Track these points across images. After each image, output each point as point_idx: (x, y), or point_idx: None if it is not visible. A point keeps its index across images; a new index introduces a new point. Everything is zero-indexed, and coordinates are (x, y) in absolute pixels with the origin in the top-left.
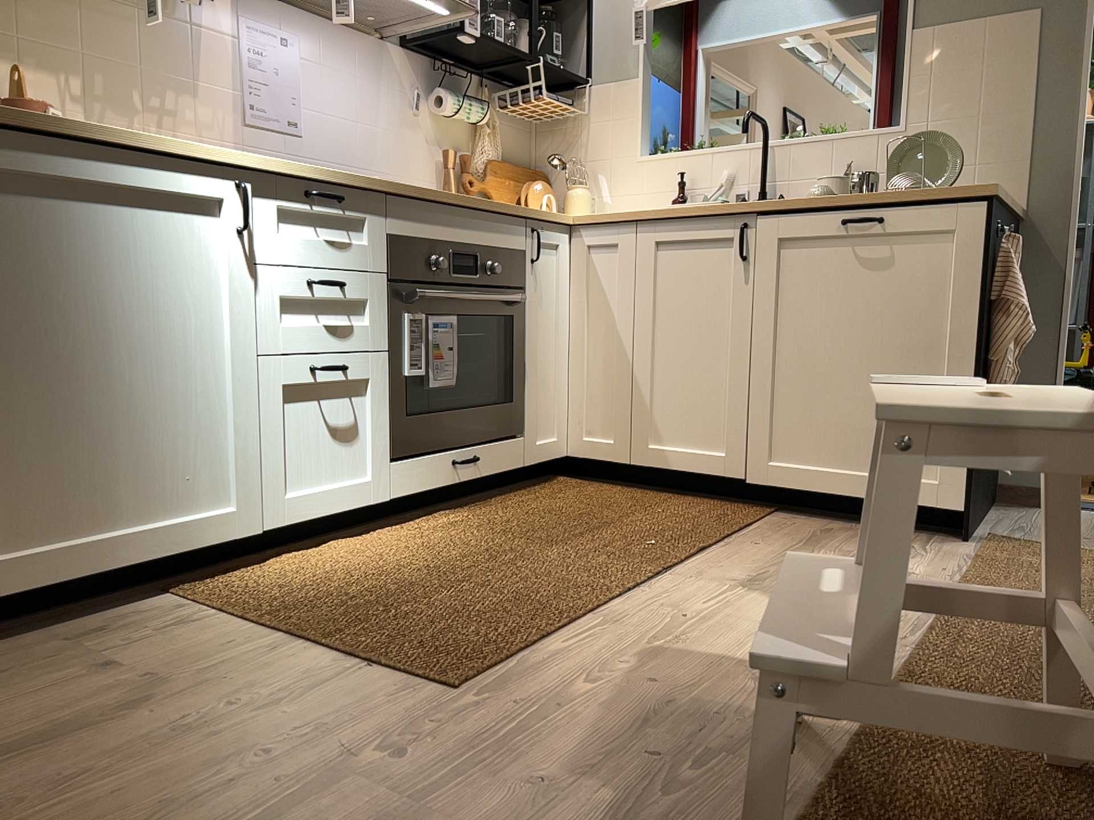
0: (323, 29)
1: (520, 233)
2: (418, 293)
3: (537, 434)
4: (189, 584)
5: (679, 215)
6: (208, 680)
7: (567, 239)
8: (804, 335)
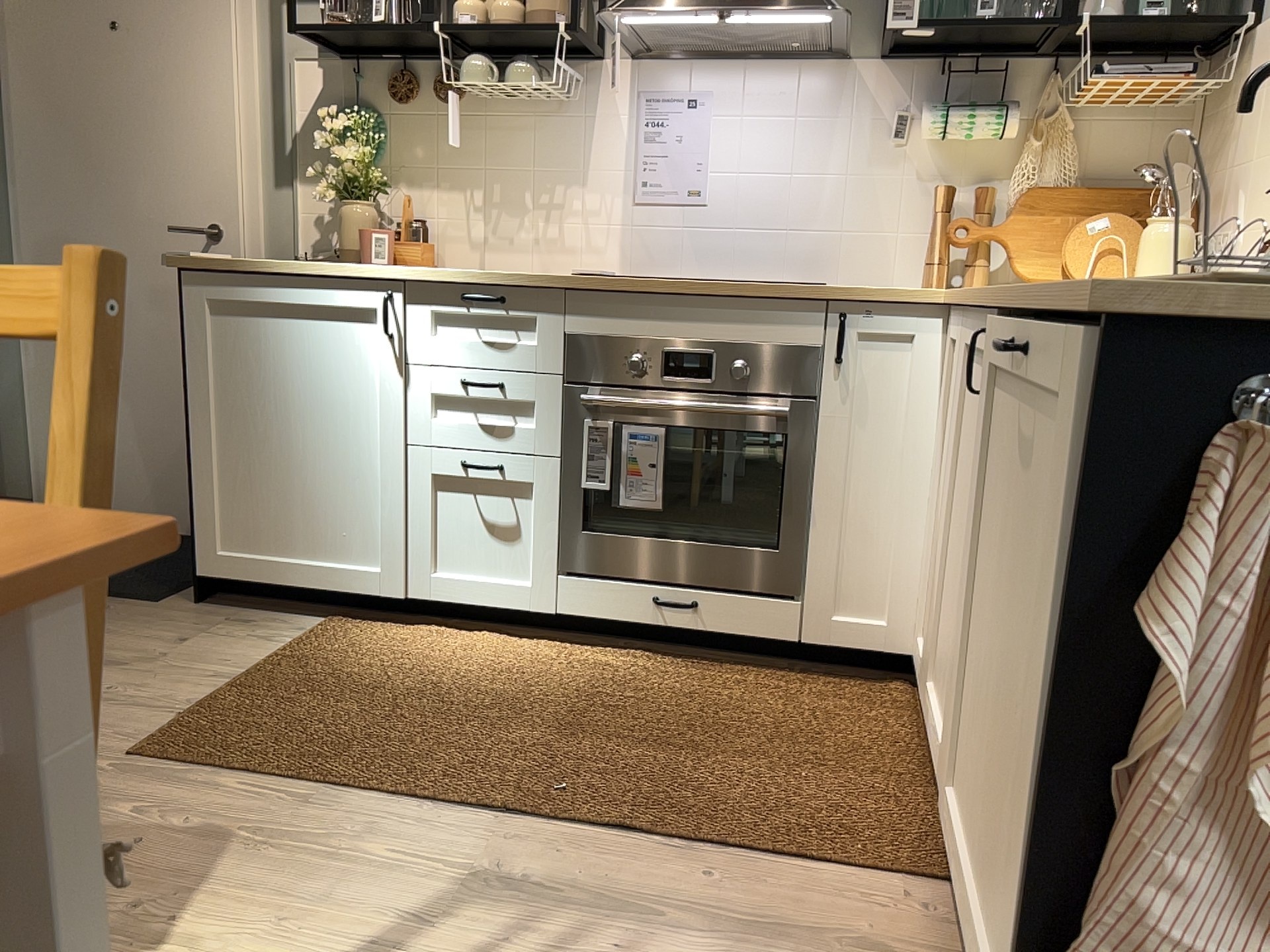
0: (745, 73)
1: (813, 325)
2: (588, 399)
3: (843, 609)
4: (357, 618)
5: (975, 308)
6: (163, 673)
7: (939, 332)
8: (998, 576)
